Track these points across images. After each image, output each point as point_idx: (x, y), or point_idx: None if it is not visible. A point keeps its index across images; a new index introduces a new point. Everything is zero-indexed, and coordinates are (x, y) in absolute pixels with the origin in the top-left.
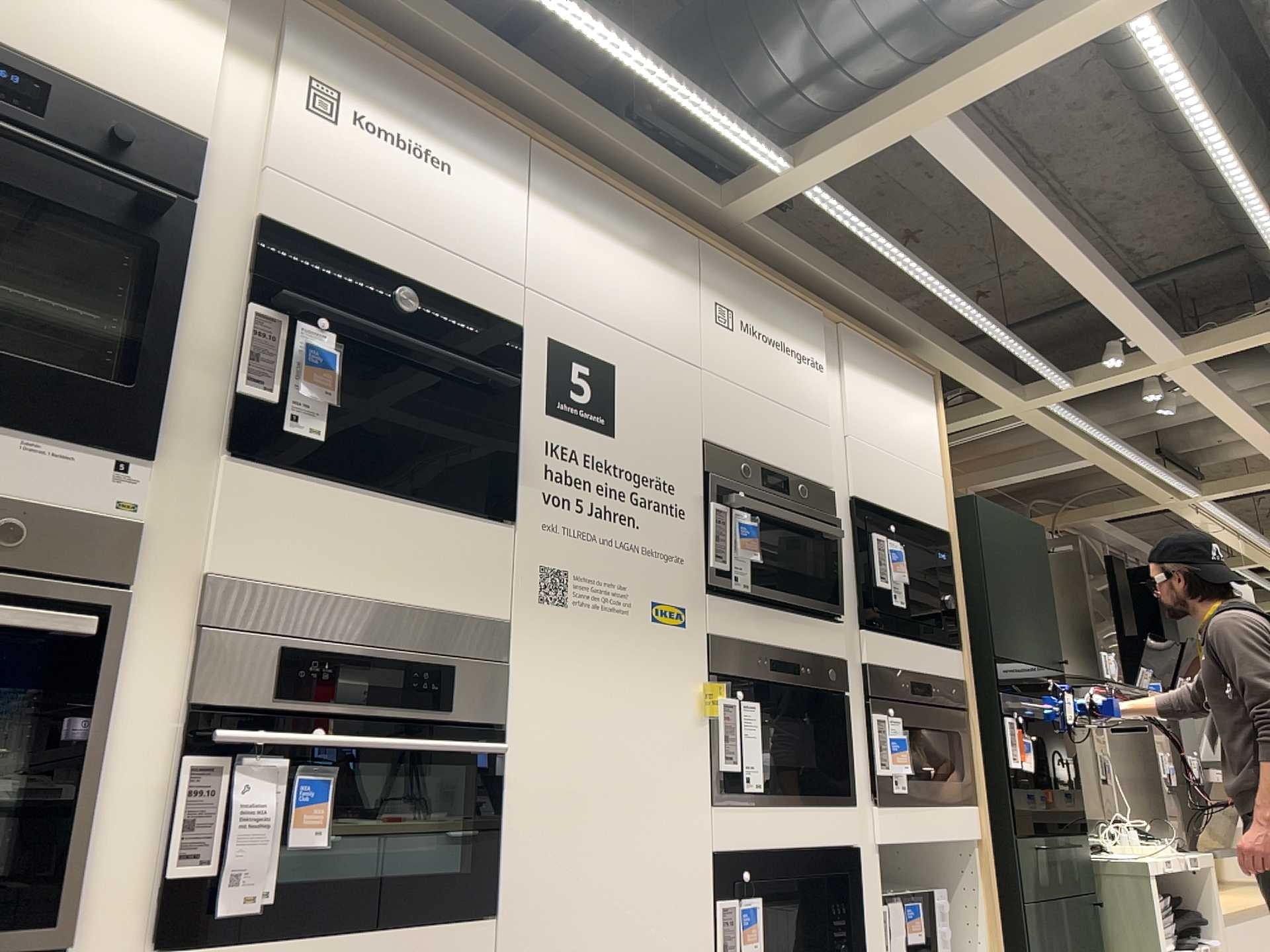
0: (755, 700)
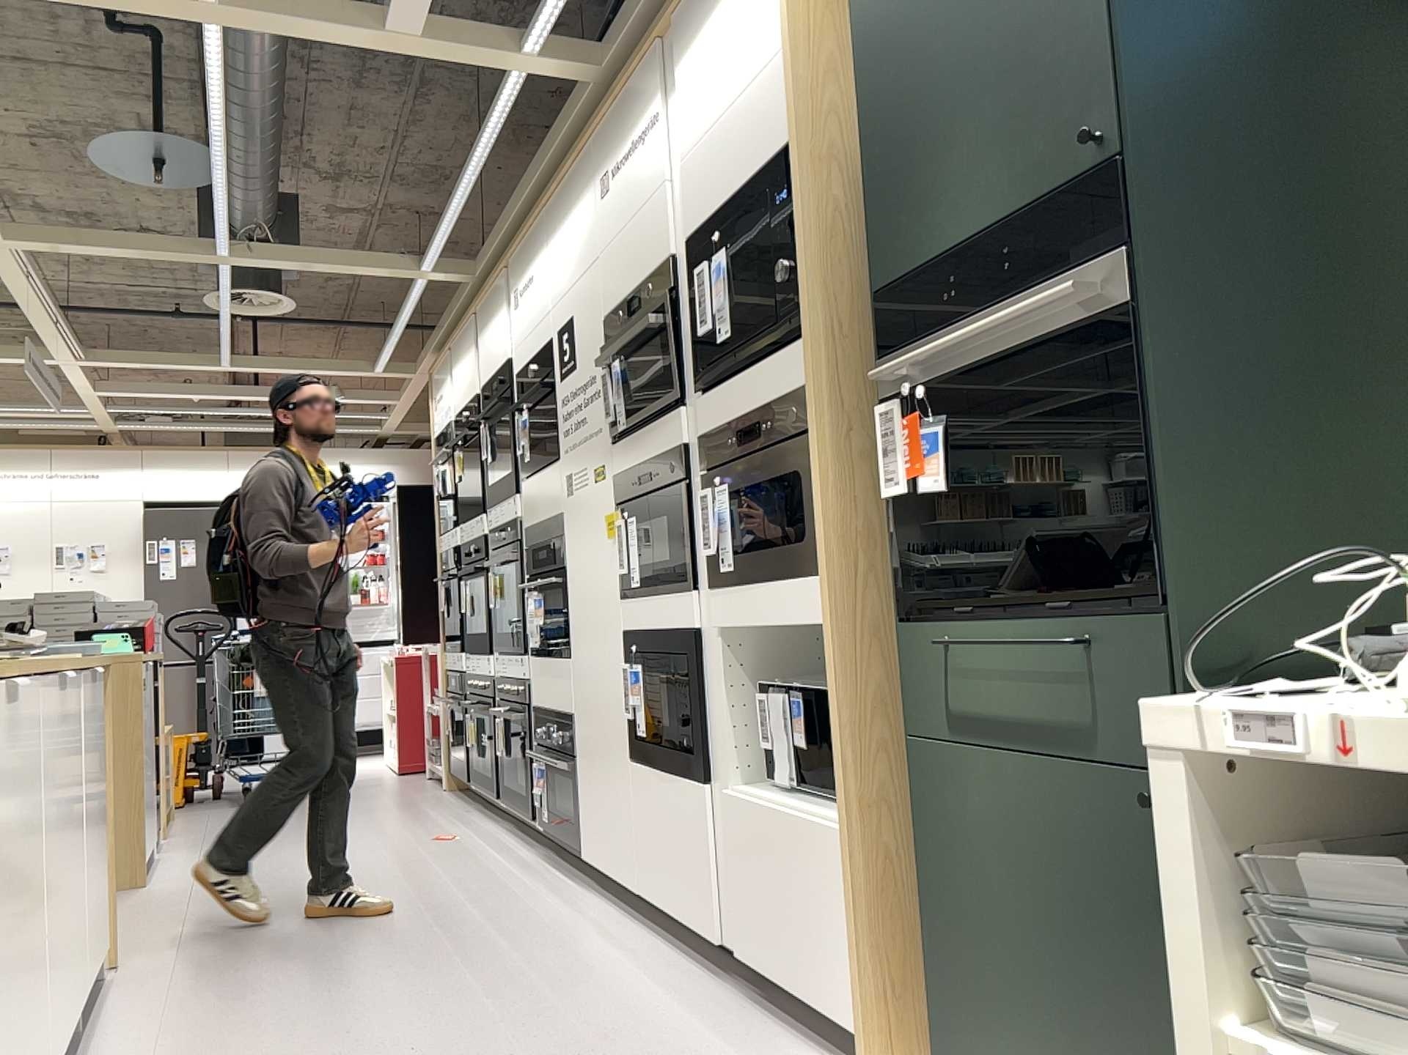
0: (638, 522)
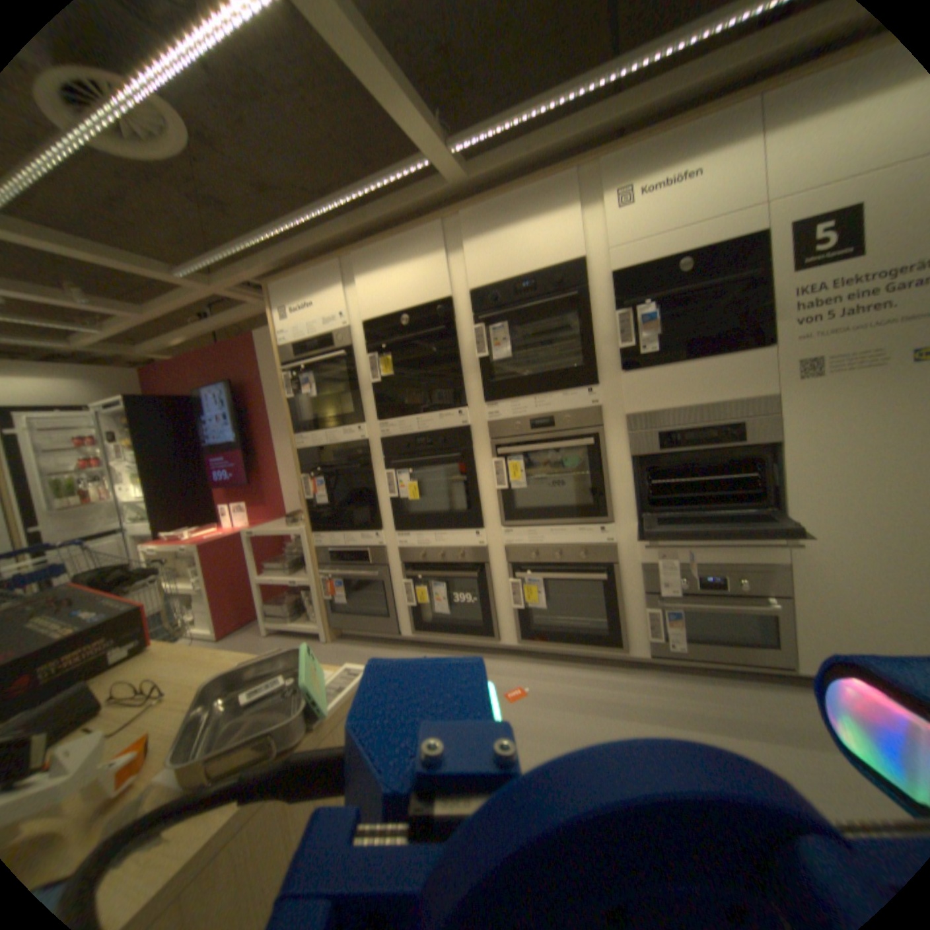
0: None
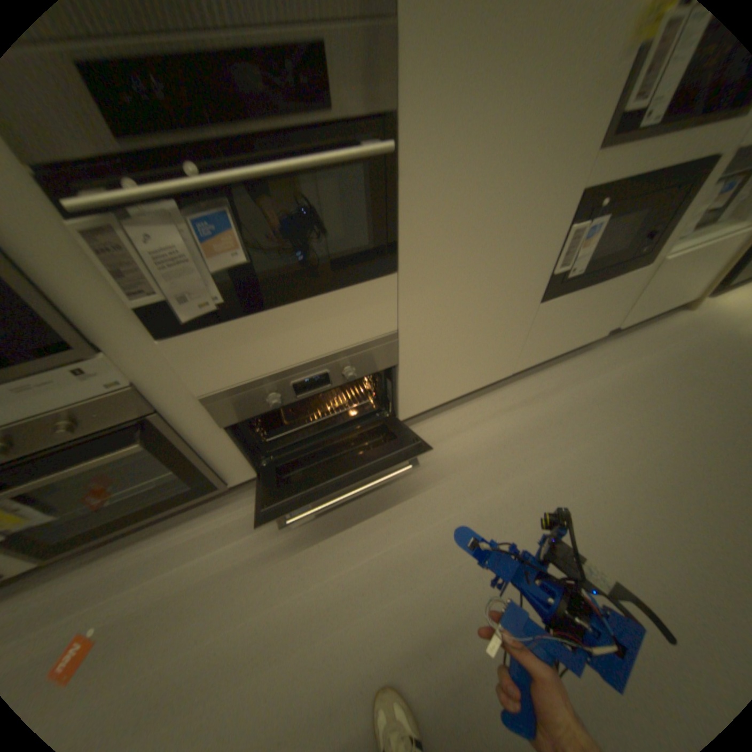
0: None
